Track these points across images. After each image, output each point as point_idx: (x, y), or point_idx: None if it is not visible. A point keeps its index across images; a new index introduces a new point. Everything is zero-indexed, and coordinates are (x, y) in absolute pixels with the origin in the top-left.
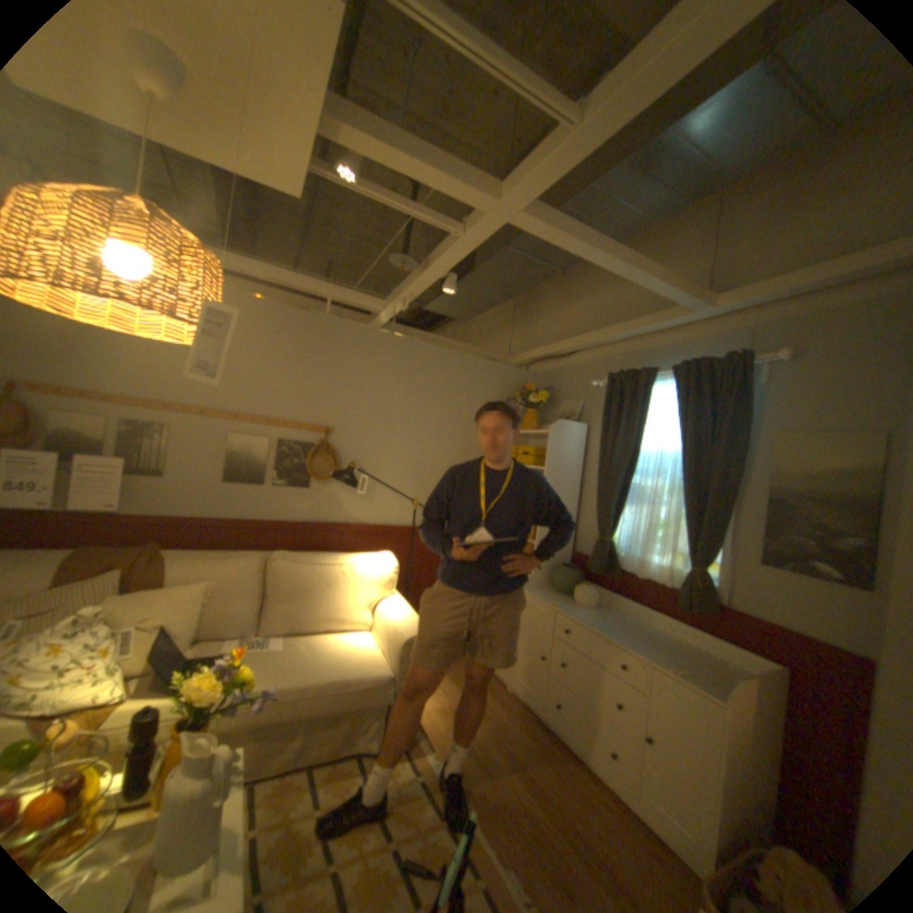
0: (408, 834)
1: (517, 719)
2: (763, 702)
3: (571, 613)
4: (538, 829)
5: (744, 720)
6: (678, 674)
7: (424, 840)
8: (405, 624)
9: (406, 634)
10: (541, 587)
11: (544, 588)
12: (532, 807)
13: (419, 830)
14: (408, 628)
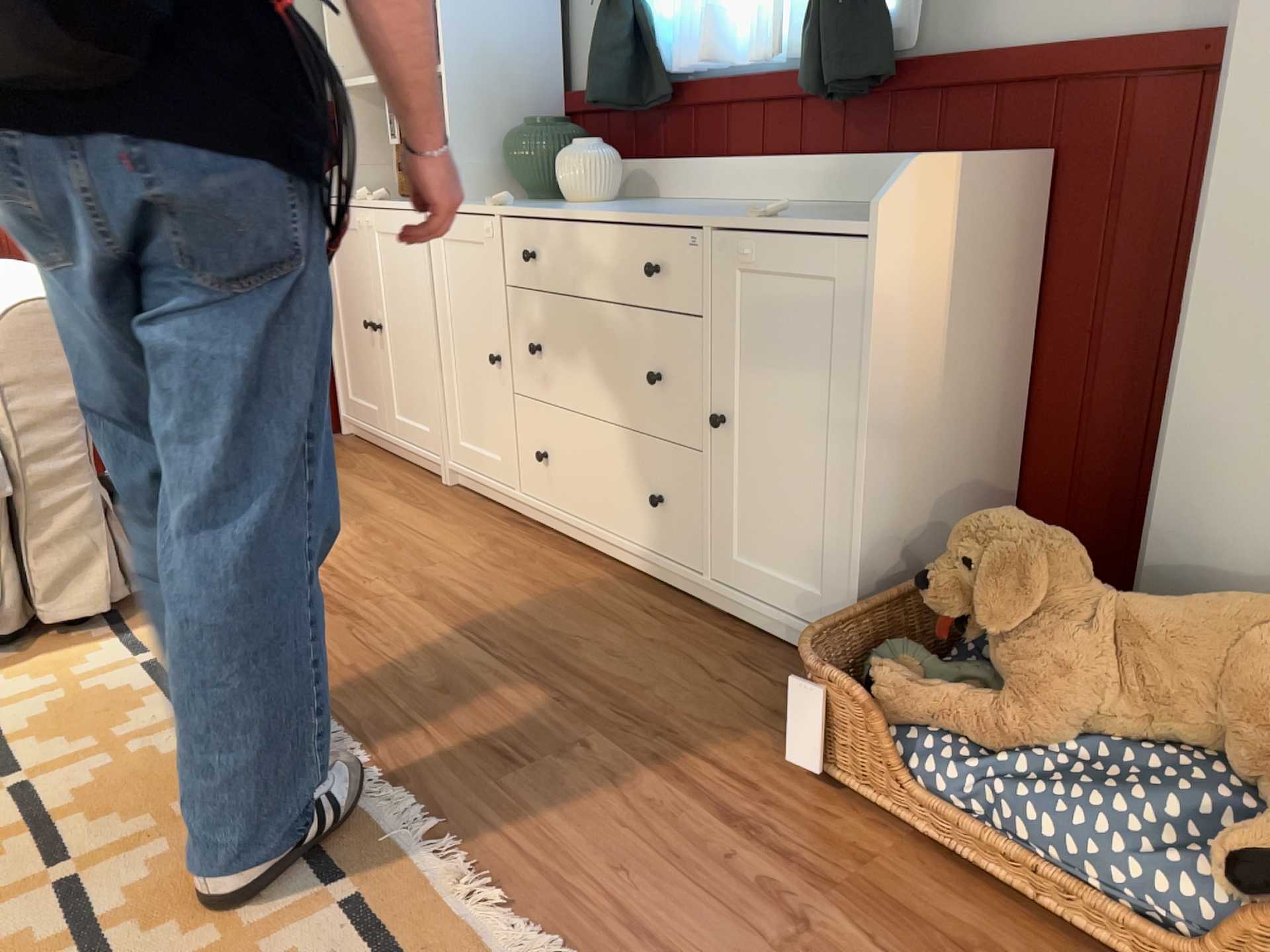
0: (75, 748)
1: (455, 520)
2: (975, 229)
3: (538, 208)
4: (456, 673)
5: (917, 268)
6: (766, 216)
7: (119, 748)
8: (19, 292)
9: (9, 303)
10: (483, 199)
11: (492, 201)
12: (450, 643)
13: (110, 735)
14: (24, 294)
